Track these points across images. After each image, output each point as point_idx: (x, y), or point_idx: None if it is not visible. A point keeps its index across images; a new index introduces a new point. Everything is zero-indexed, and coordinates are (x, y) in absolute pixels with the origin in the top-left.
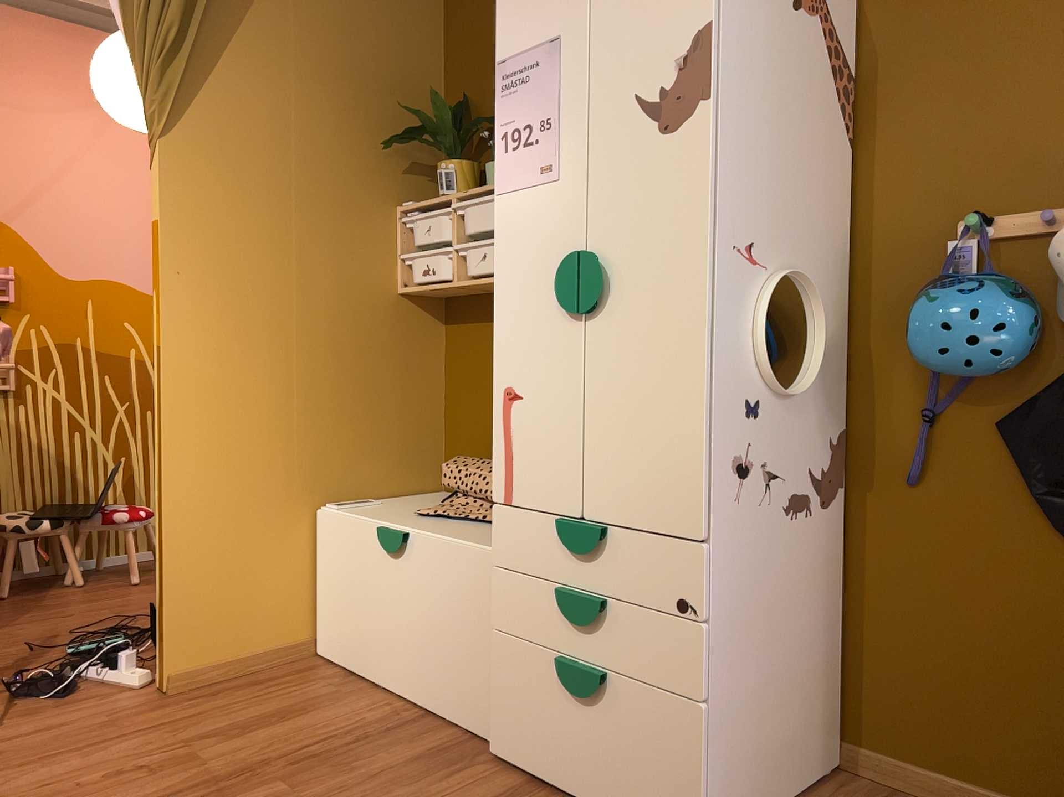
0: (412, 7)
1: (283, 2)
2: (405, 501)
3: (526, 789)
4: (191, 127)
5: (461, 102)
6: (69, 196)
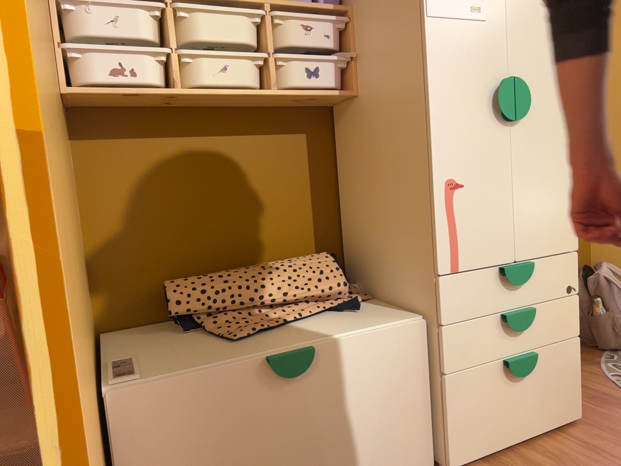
0: None
1: None
2: (133, 347)
3: (496, 463)
4: None
5: None
6: None
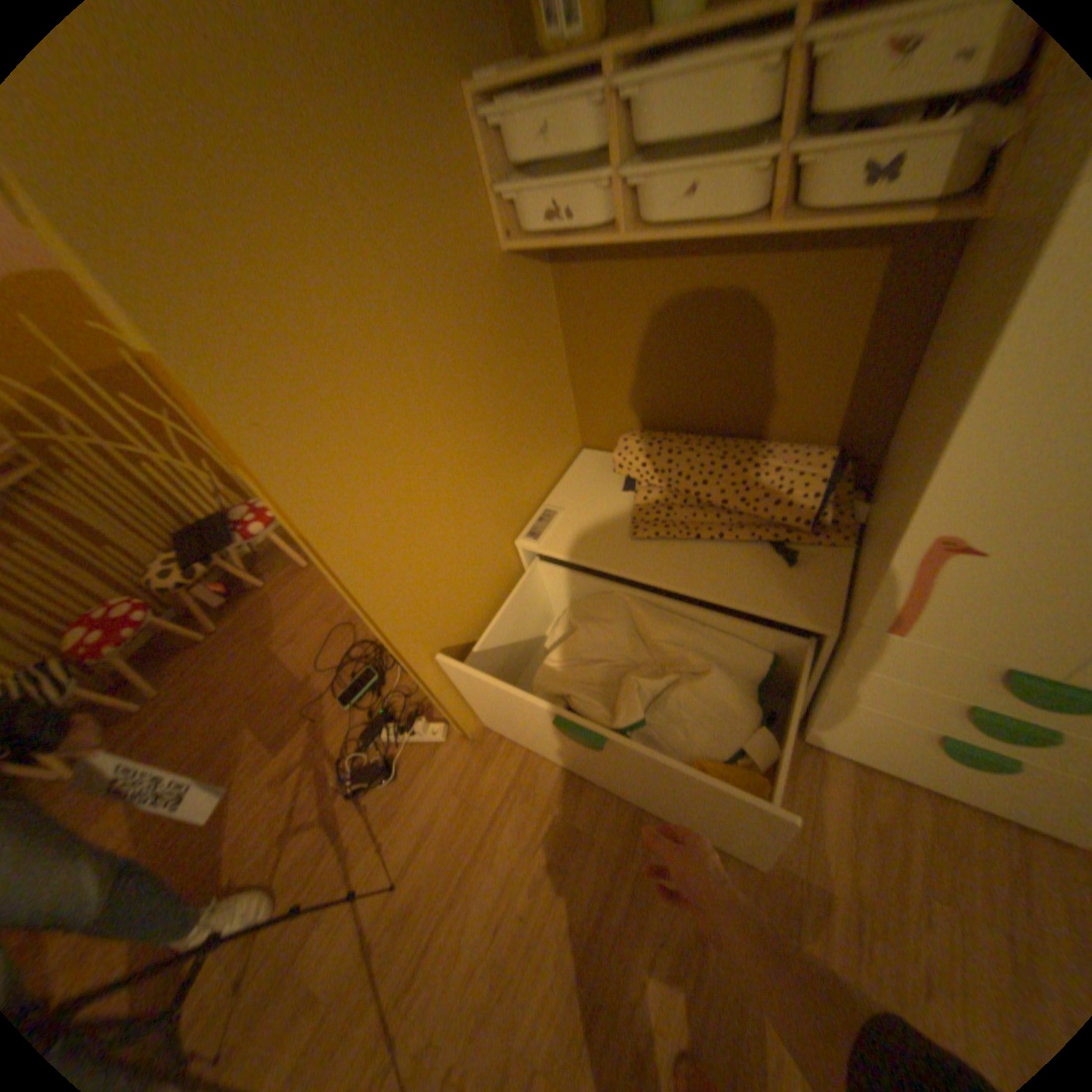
0: None
1: None
2: (576, 490)
3: (863, 775)
4: None
5: None
6: None
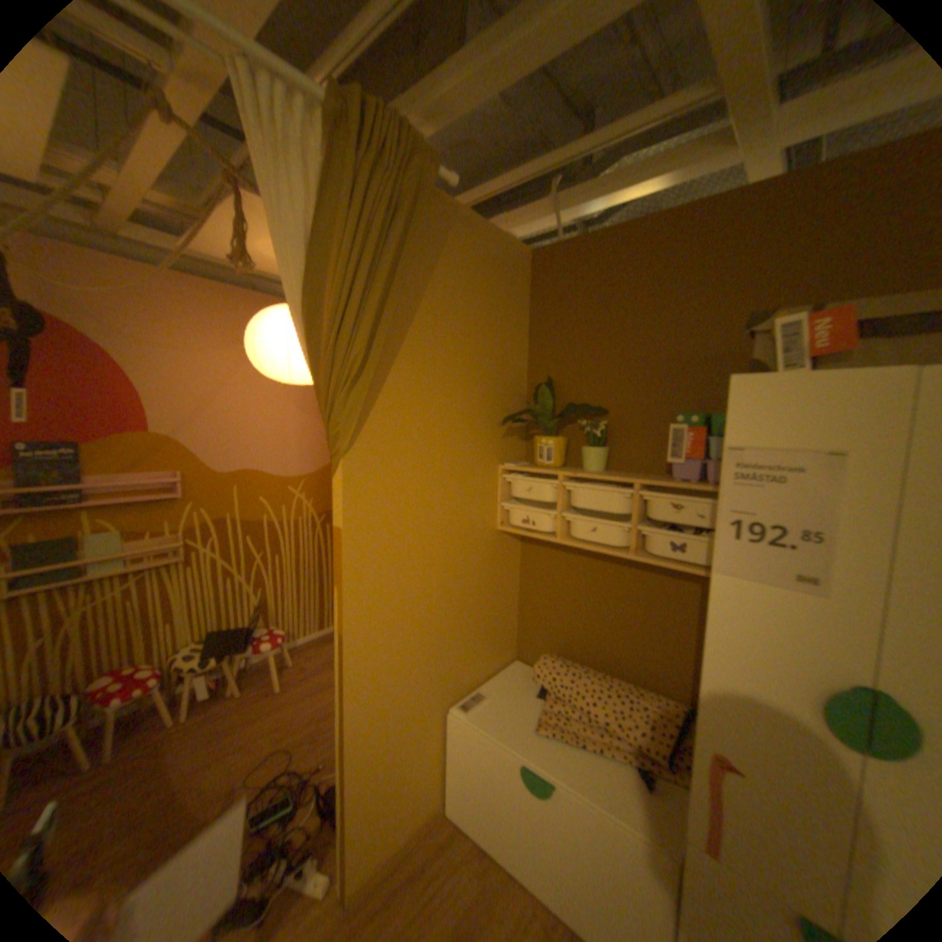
0: (511, 304)
1: (431, 314)
2: (504, 687)
3: None
4: (364, 439)
5: (543, 380)
6: (216, 412)
